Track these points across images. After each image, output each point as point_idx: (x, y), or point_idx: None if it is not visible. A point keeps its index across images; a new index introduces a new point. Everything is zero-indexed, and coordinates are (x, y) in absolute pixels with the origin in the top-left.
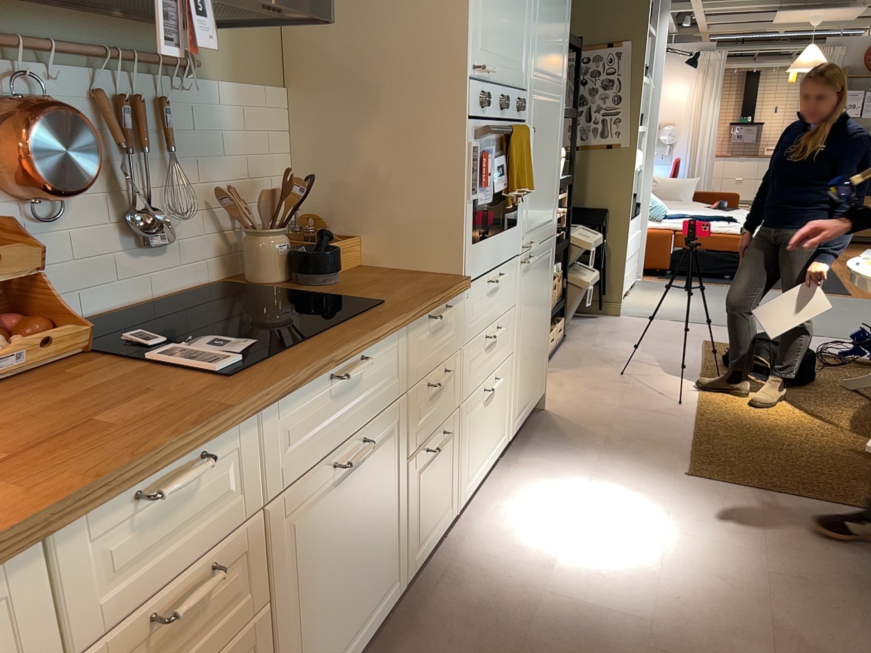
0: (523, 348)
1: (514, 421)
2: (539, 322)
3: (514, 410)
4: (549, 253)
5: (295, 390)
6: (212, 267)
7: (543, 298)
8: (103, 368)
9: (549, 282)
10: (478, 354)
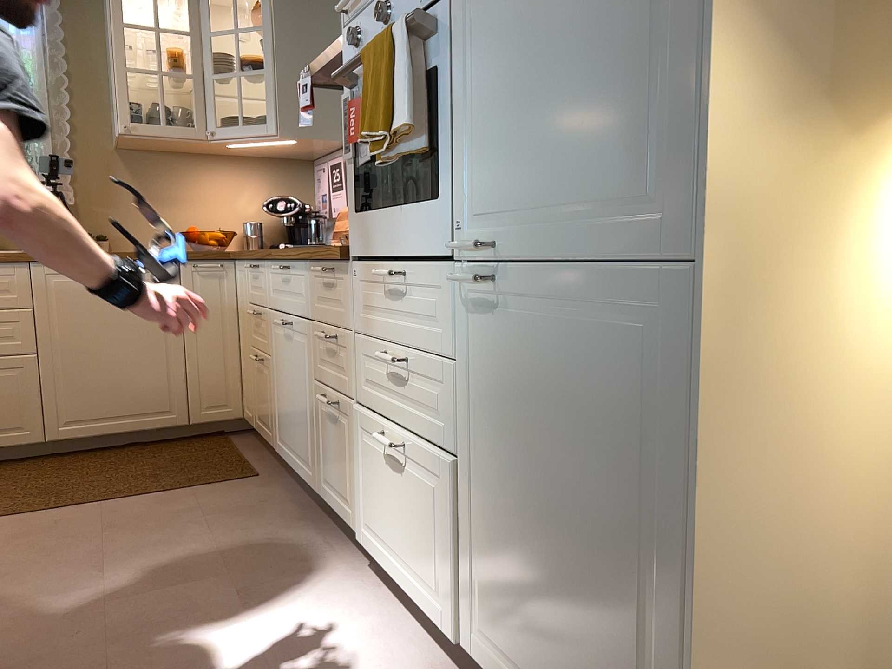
0: (494, 494)
1: (472, 625)
2: (586, 515)
3: (472, 601)
4: (641, 320)
5: (267, 259)
6: None
7: (609, 459)
8: None
9: (671, 443)
10: (377, 367)
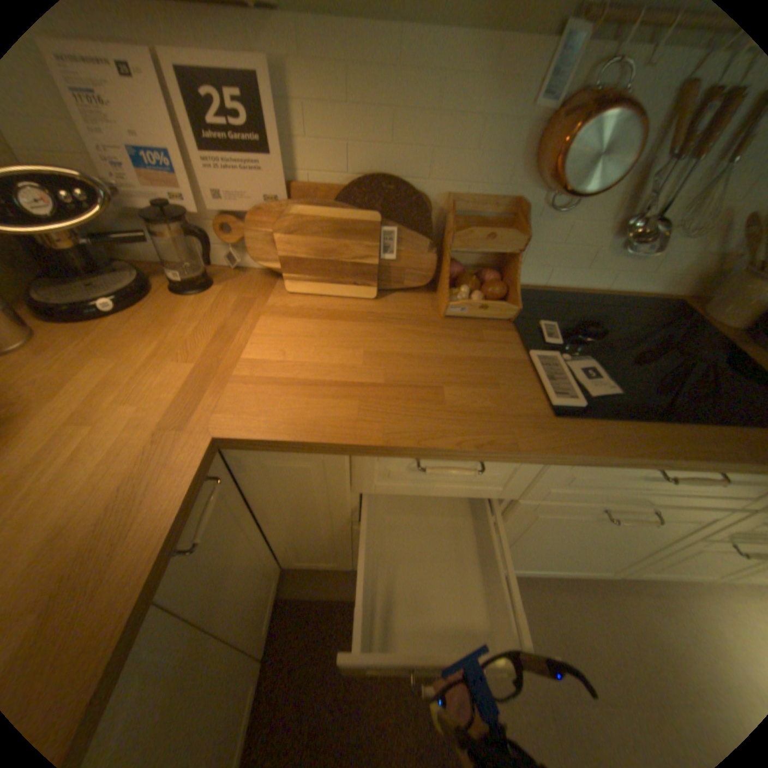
0: None
1: None
2: None
3: None
4: None
5: (609, 465)
6: (686, 283)
7: None
8: (504, 342)
9: None
10: None
